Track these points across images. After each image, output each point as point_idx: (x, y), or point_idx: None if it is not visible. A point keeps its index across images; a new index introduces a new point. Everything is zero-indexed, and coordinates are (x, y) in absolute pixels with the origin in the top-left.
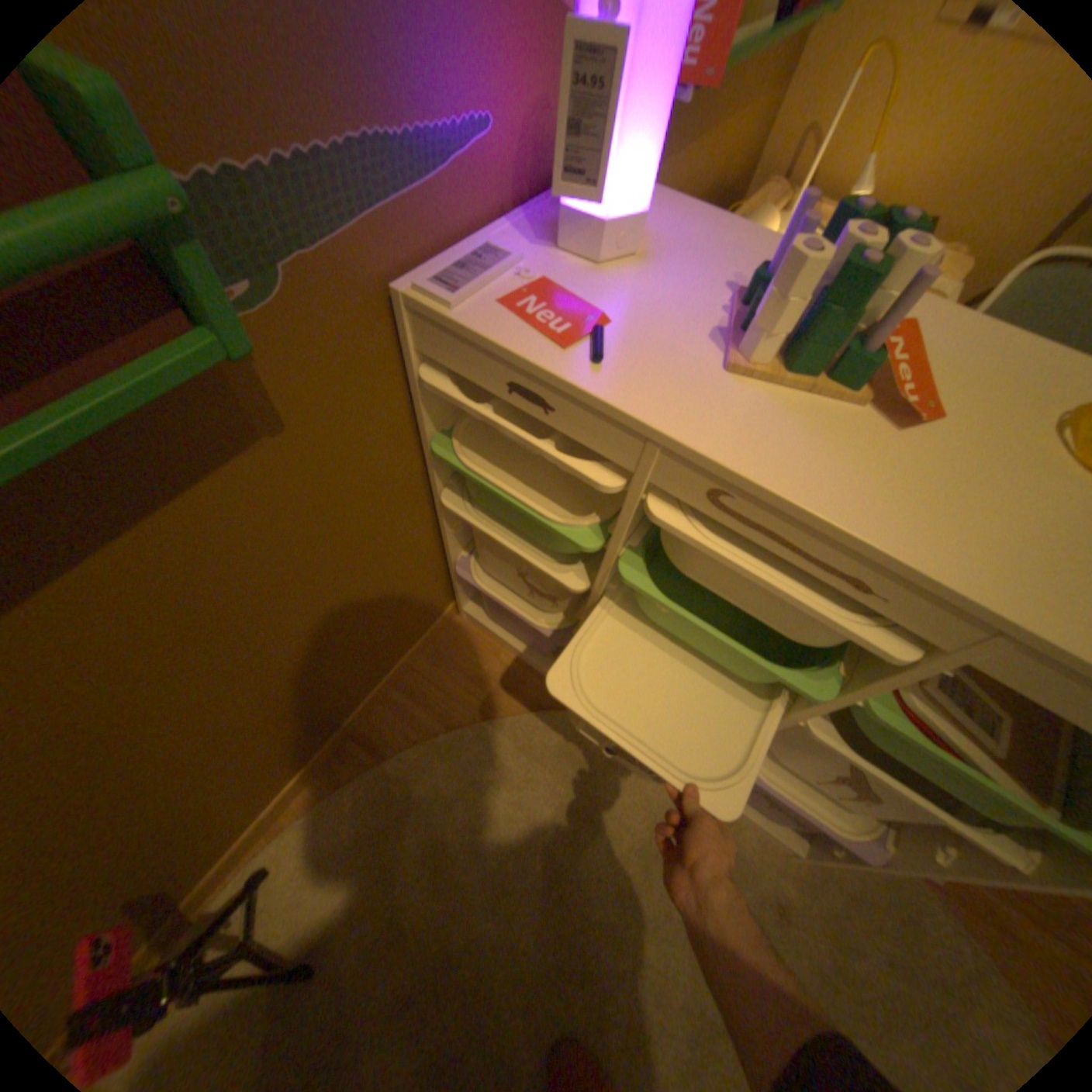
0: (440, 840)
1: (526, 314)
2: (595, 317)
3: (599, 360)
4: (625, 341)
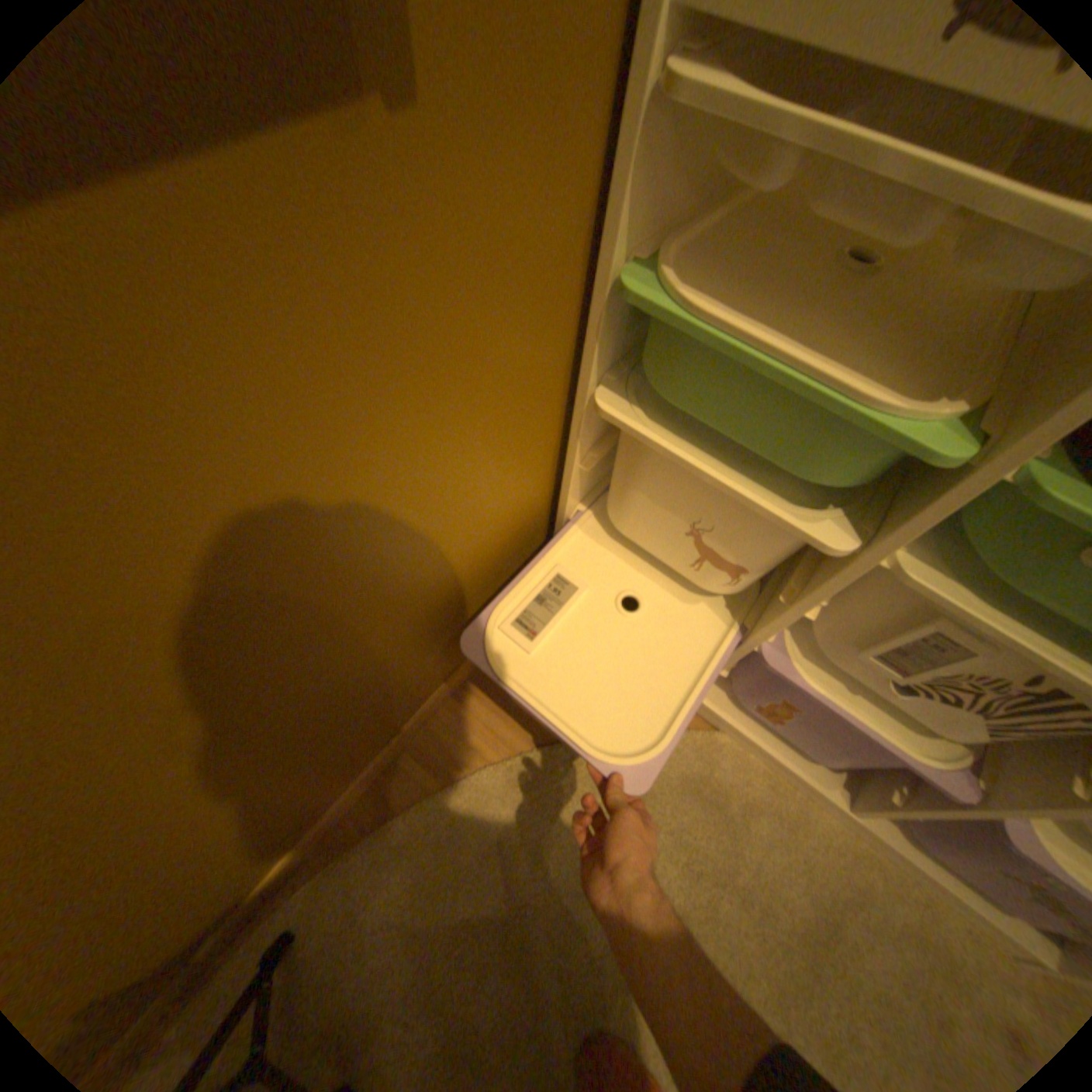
0: (528, 902)
1: None
2: None
3: None
4: None
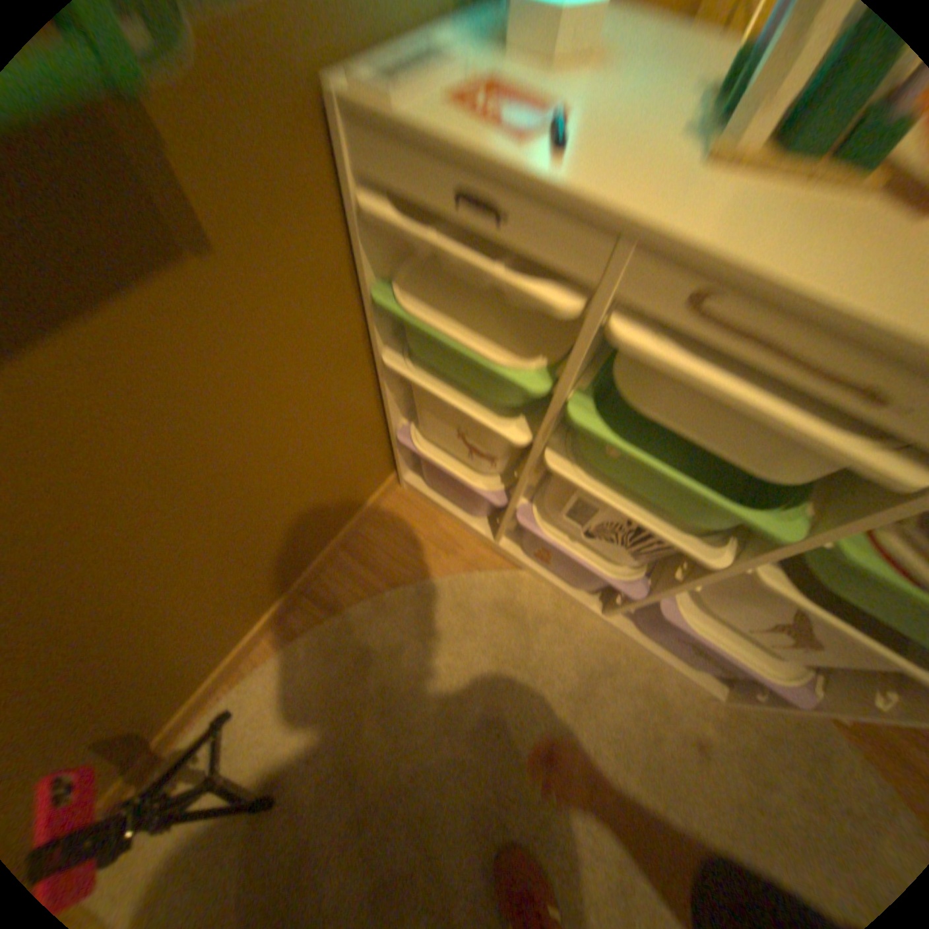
0: (386, 685)
1: (476, 103)
2: (554, 106)
3: (562, 145)
4: (590, 130)
